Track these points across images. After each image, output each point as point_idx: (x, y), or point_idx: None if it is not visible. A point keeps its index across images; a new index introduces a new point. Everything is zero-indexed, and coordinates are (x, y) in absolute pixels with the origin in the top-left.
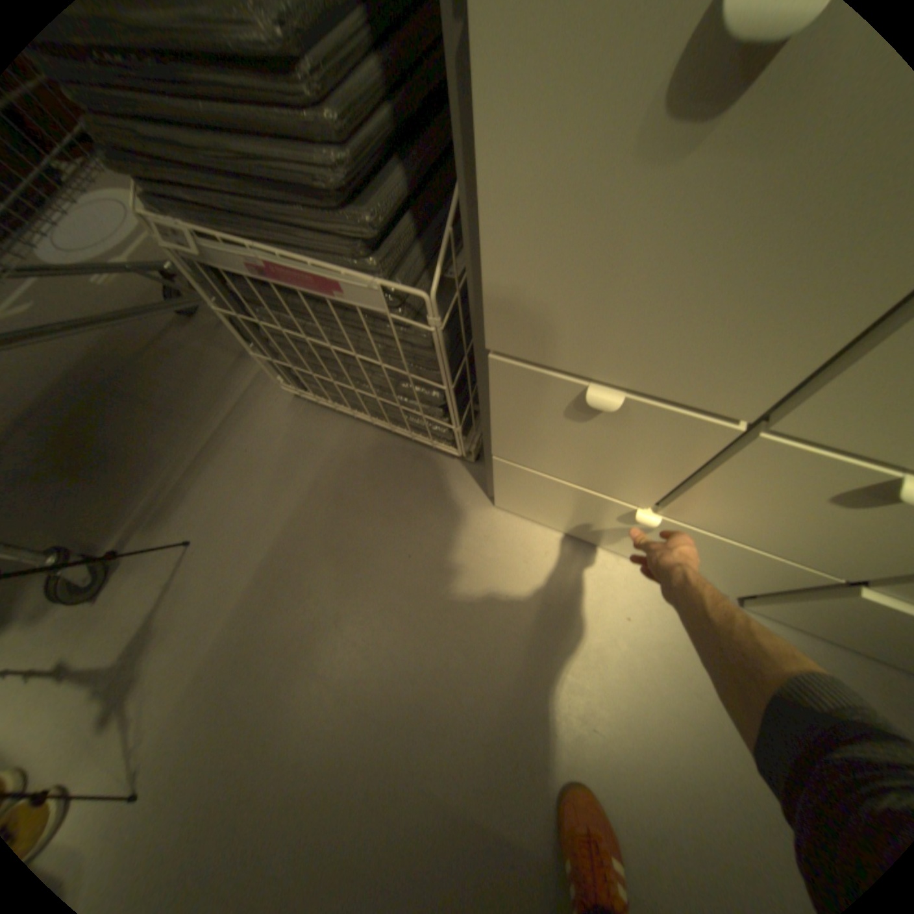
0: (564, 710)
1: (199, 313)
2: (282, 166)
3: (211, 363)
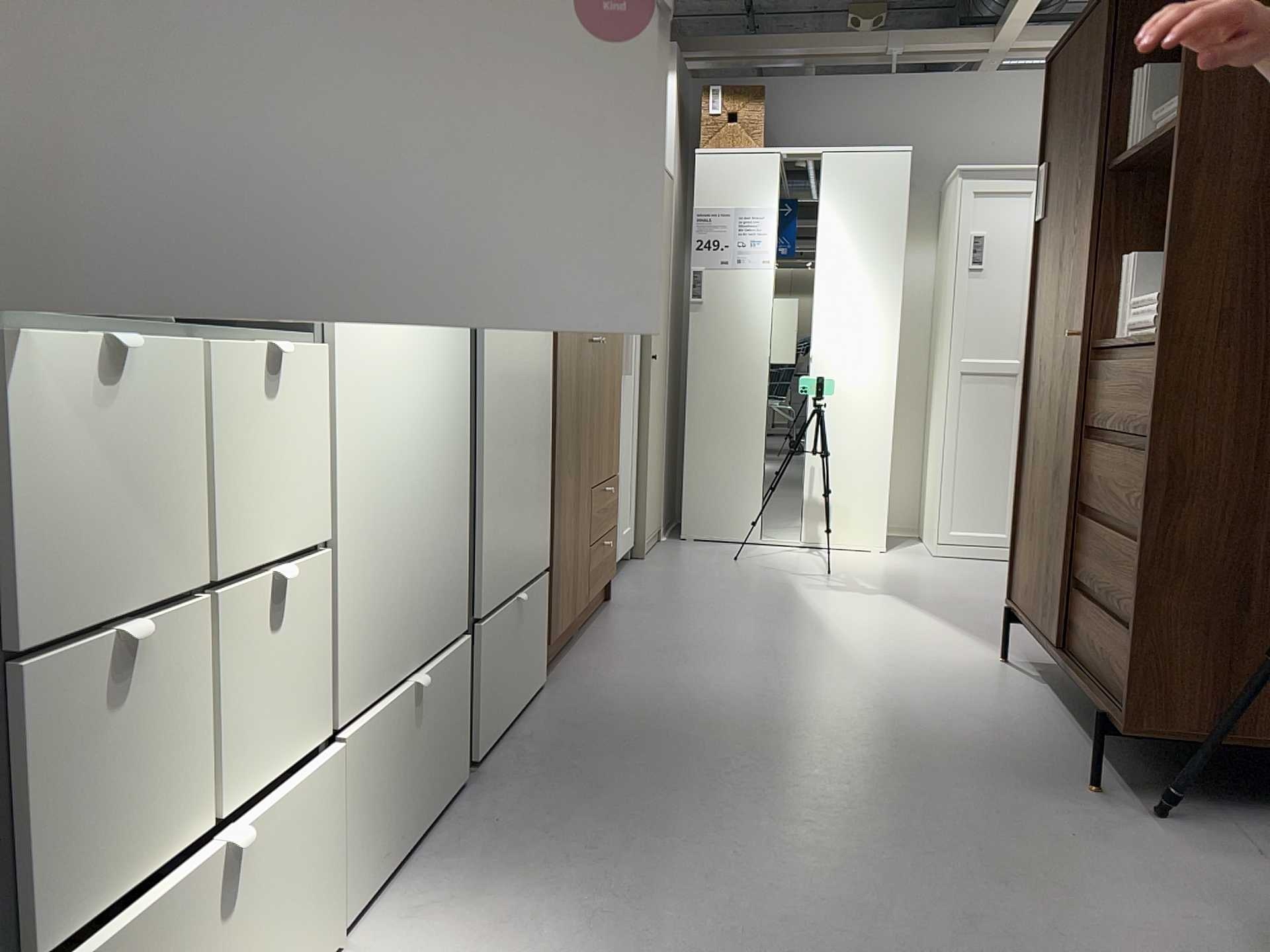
0: None
1: None
2: None
3: None
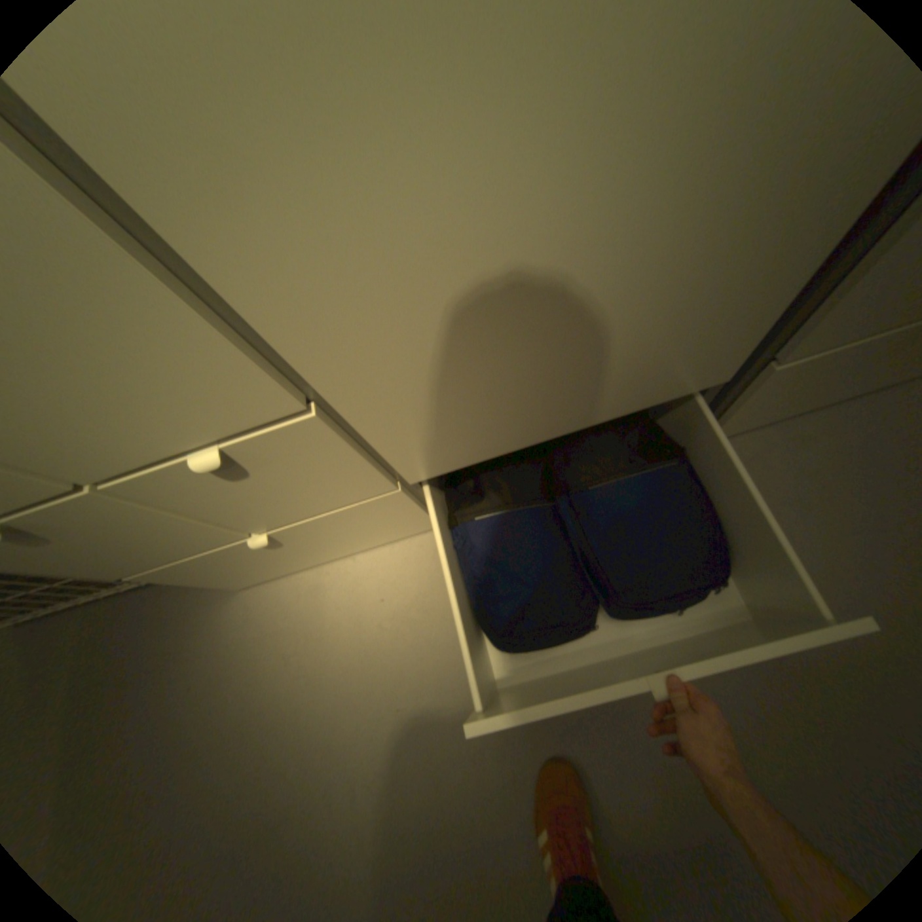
0: (366, 714)
1: None
2: None
3: None
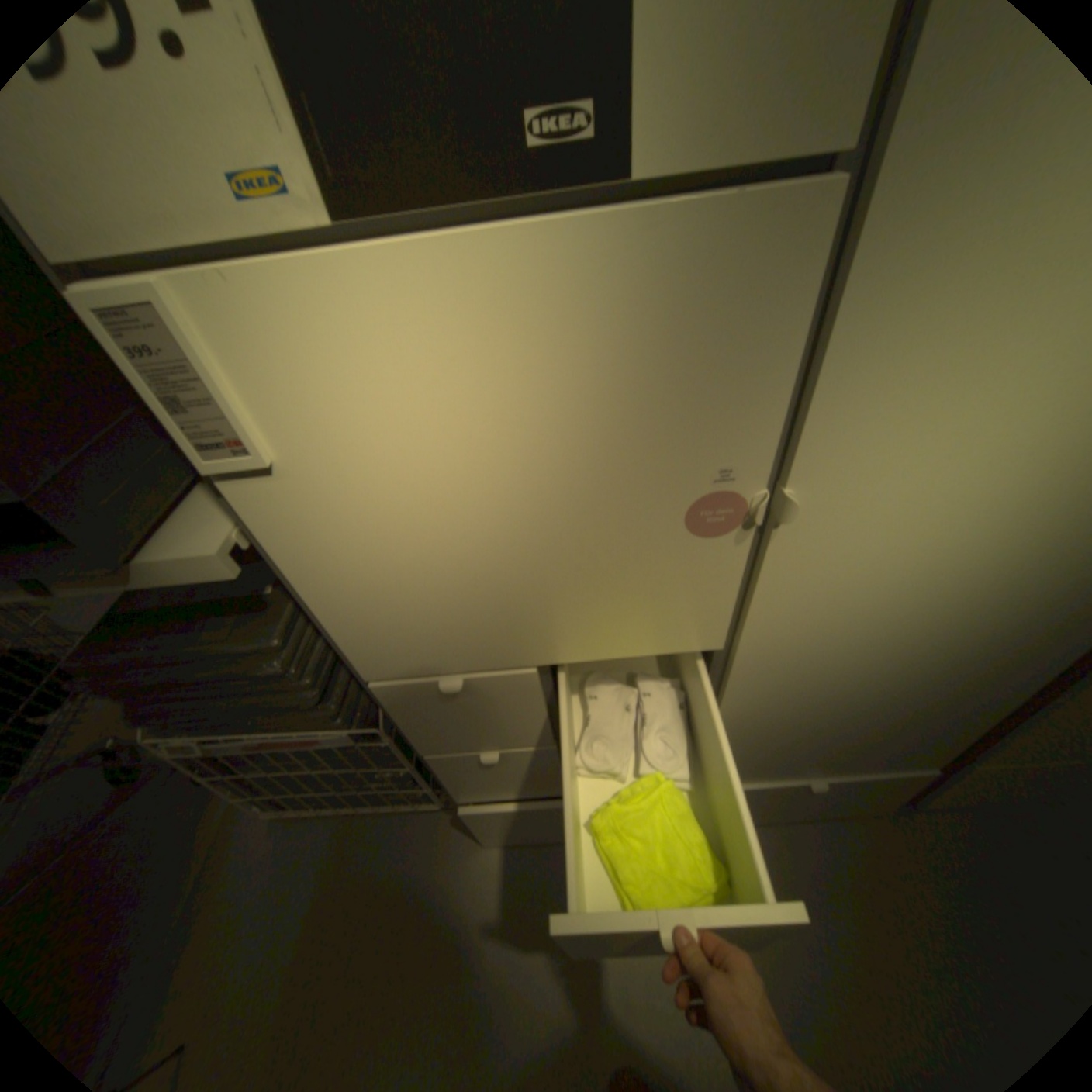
0: (597, 1005)
1: (140, 775)
2: (277, 705)
3: (166, 824)
